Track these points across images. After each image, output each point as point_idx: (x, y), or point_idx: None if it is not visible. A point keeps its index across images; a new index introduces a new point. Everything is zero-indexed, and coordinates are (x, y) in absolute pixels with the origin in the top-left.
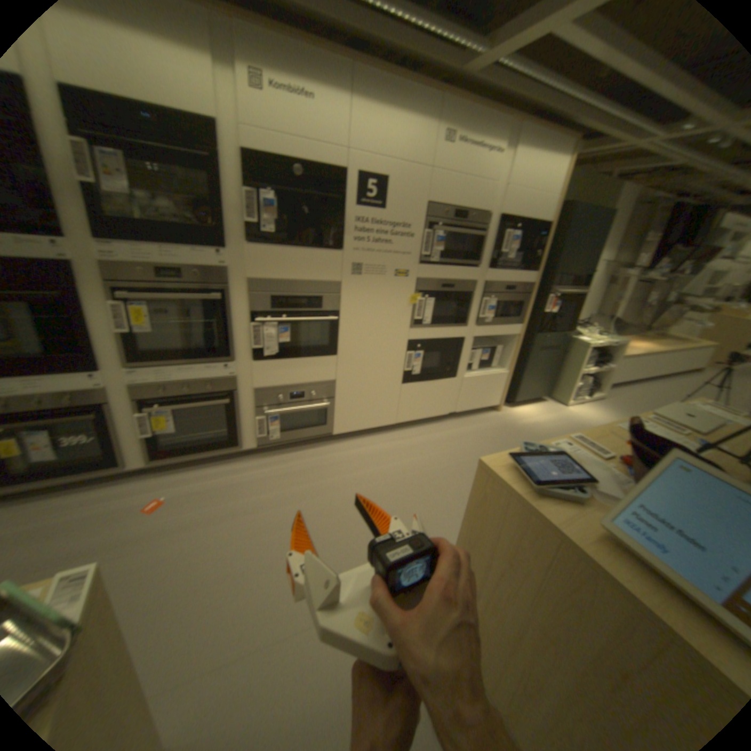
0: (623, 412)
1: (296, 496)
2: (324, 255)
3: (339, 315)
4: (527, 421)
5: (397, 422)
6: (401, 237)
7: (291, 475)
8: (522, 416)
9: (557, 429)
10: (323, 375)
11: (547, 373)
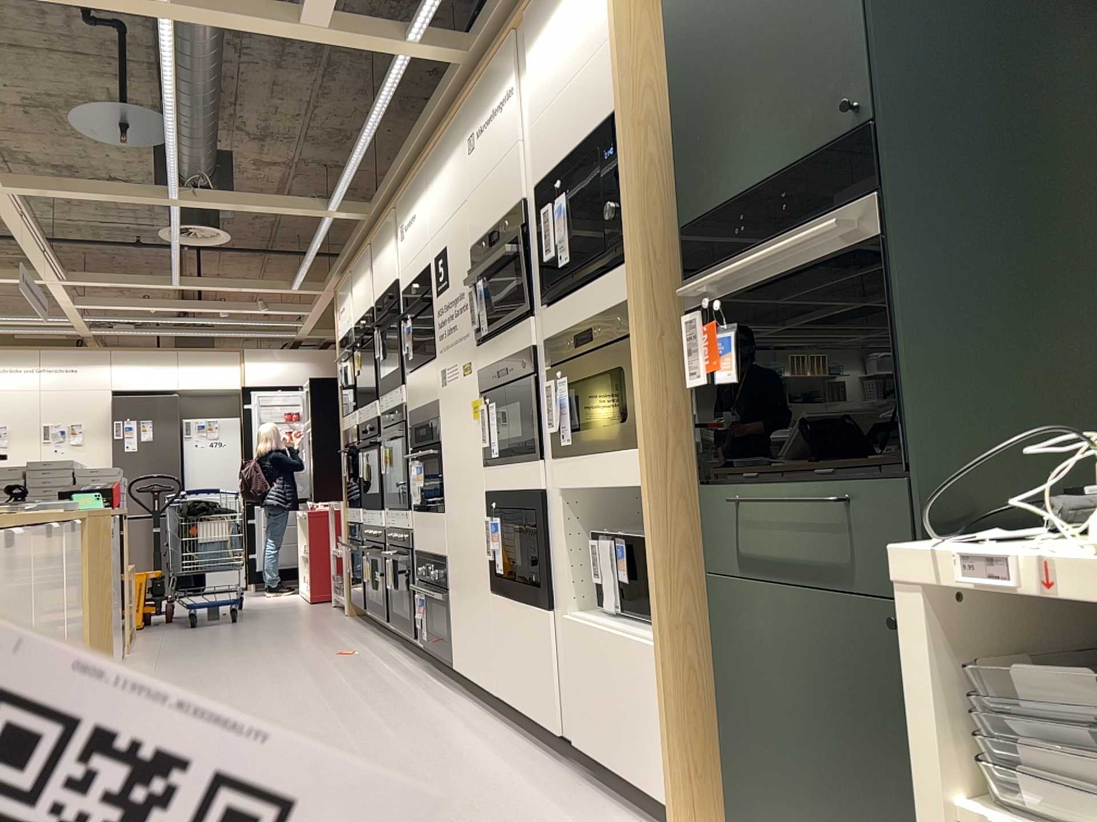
0: None
1: (336, 689)
2: (429, 366)
3: (441, 446)
4: None
5: (501, 694)
6: (461, 312)
7: (379, 683)
8: None
9: None
10: (440, 544)
11: (870, 756)
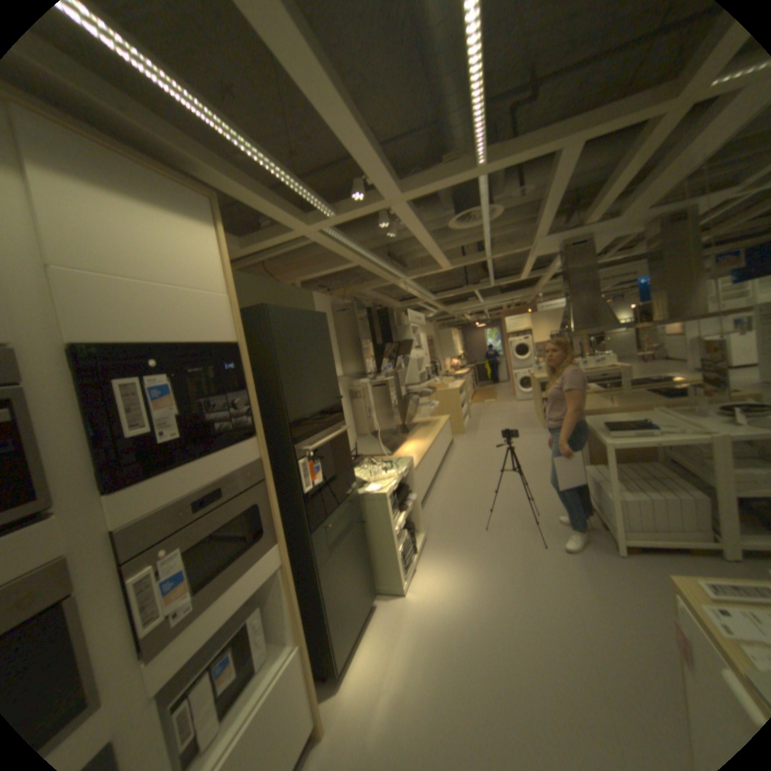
0: (456, 548)
1: None
2: None
3: None
4: (380, 710)
5: None
6: None
7: None
8: (365, 700)
9: (431, 681)
10: None
11: (357, 572)
